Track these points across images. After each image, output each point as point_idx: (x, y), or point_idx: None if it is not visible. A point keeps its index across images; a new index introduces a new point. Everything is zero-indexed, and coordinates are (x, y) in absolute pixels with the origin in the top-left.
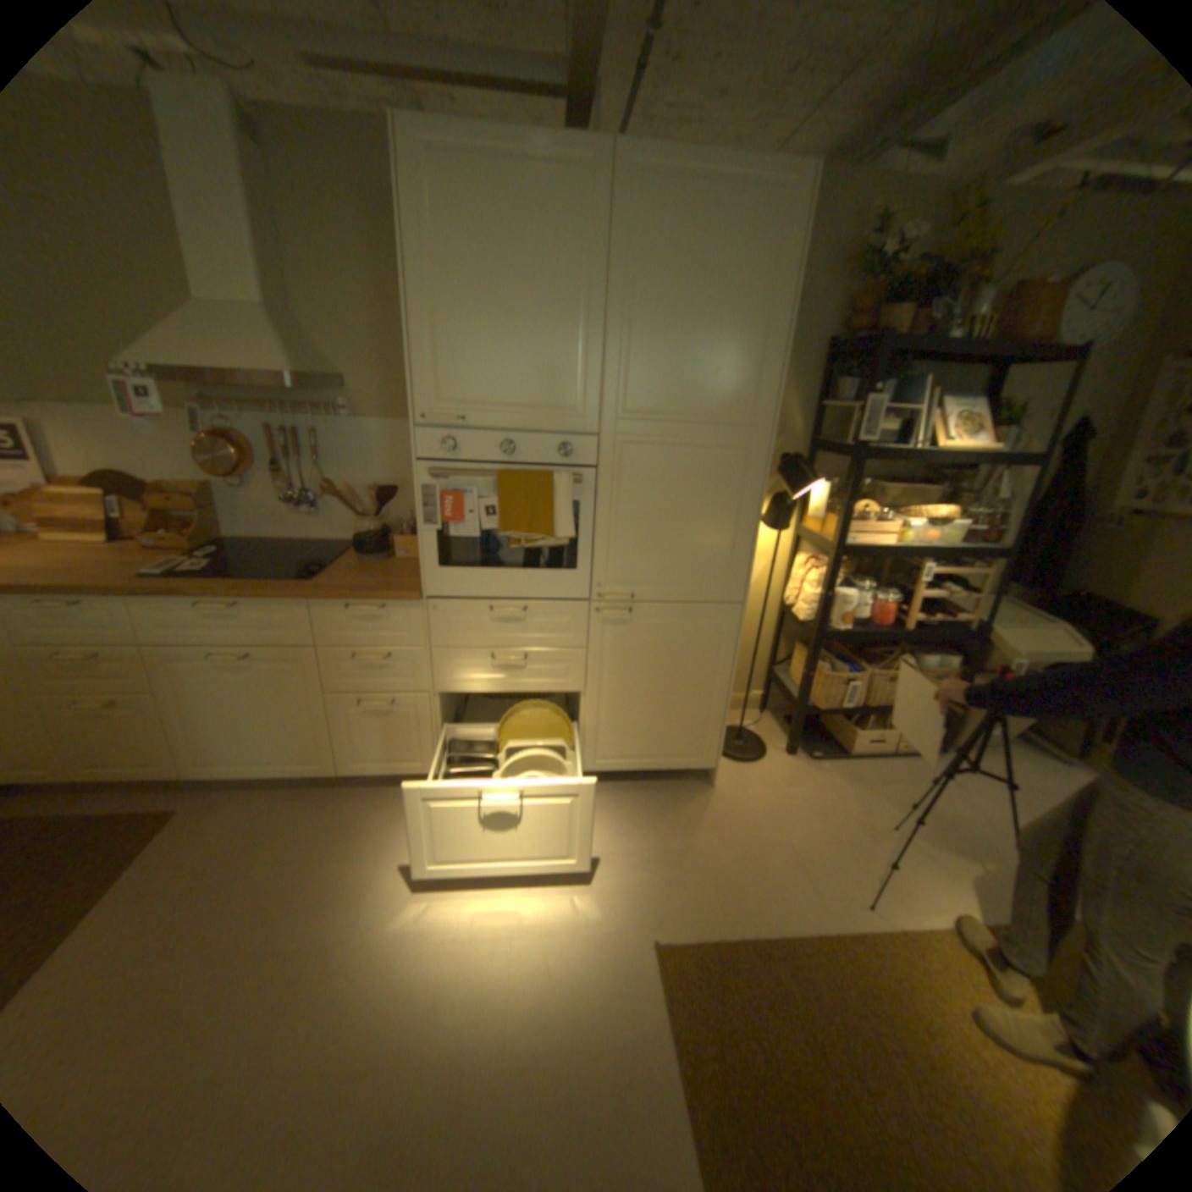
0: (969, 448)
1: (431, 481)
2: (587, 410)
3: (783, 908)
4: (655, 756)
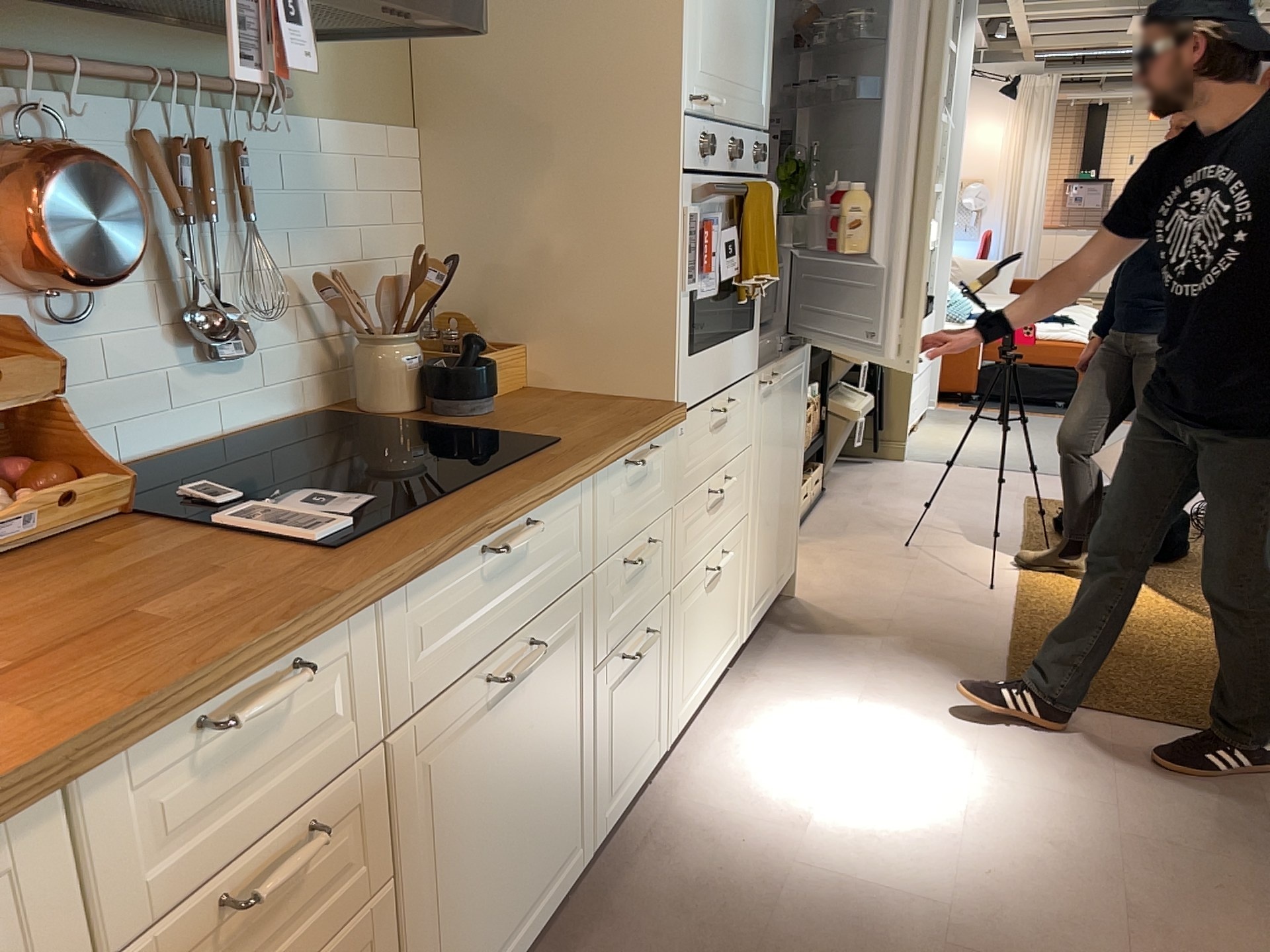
0: None
1: (694, 206)
2: (768, 98)
3: (974, 620)
4: (775, 578)
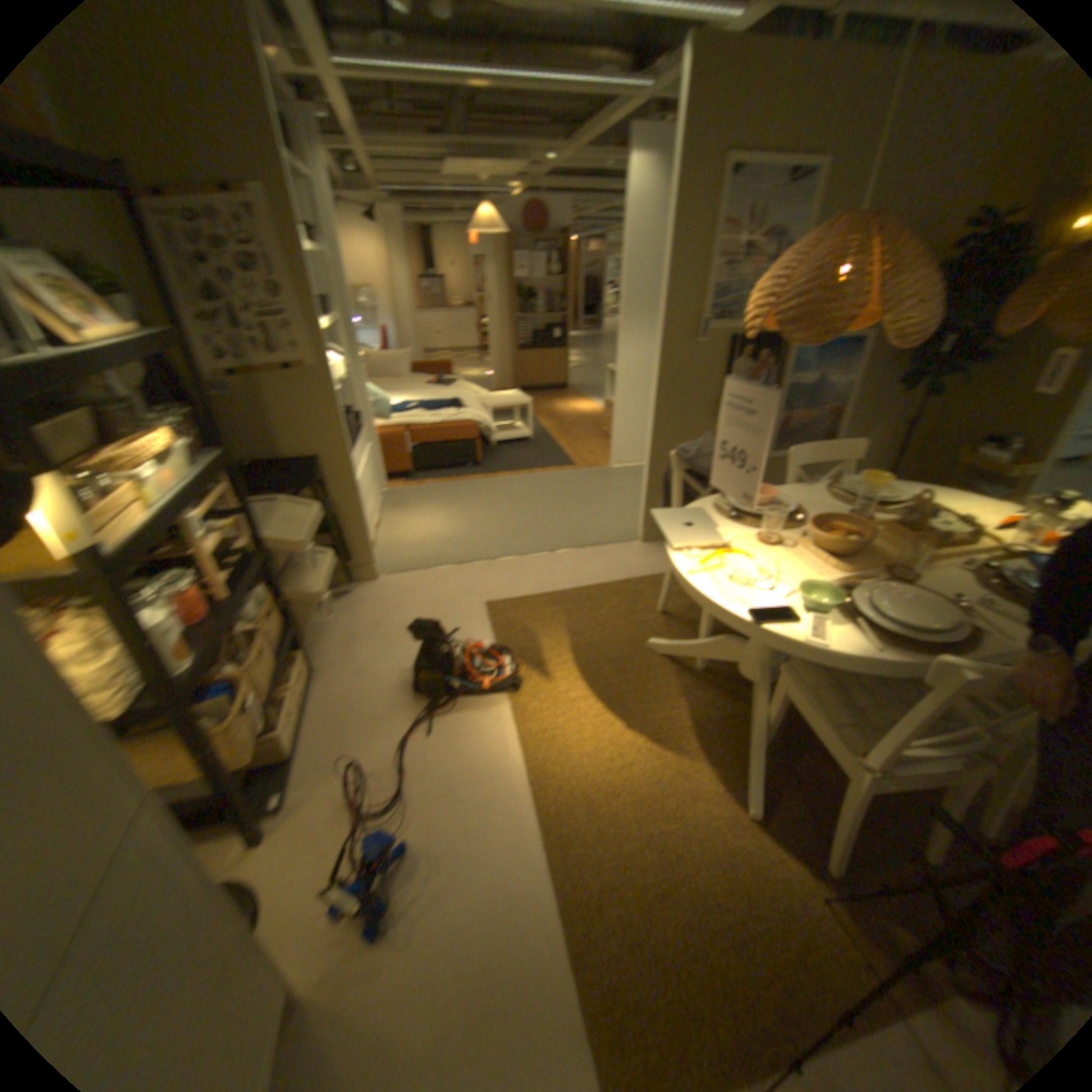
0: (126, 341)
1: None
2: None
3: (522, 907)
4: None
